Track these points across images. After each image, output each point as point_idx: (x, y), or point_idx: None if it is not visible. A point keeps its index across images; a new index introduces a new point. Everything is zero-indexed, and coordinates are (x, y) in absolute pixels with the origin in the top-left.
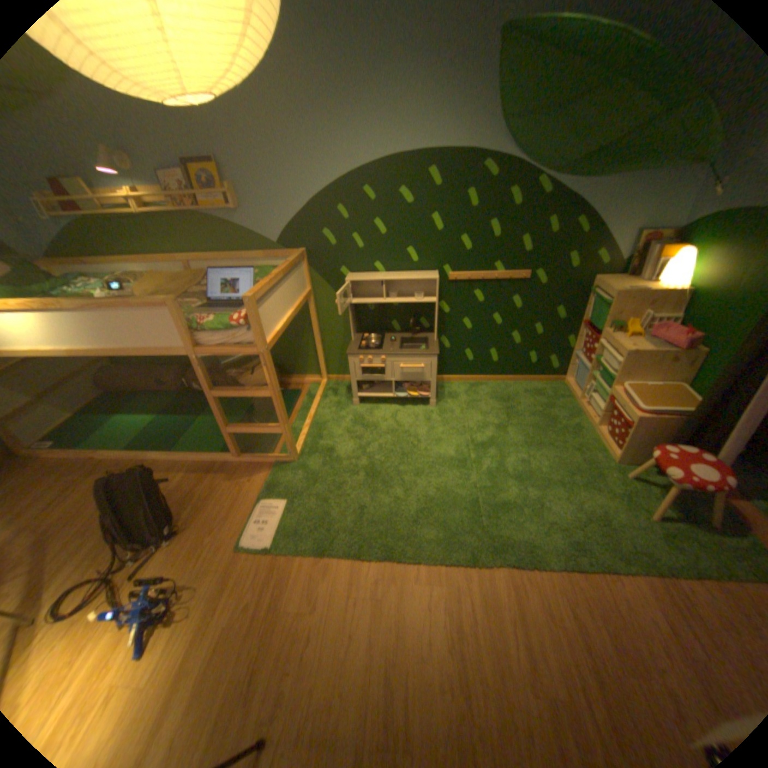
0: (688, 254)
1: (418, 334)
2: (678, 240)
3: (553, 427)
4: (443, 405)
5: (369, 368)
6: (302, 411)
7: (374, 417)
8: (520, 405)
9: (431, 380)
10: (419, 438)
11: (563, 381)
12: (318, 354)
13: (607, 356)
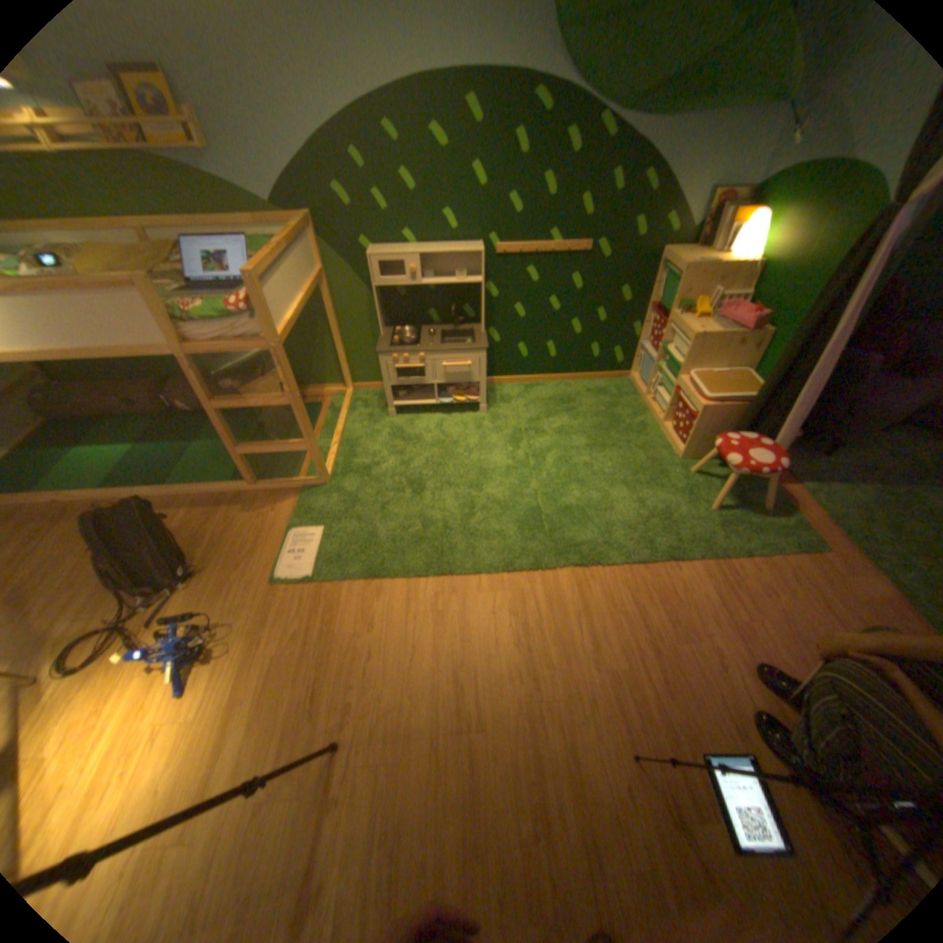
0: (761, 219)
1: (462, 326)
2: (752, 203)
3: (616, 427)
4: (495, 411)
5: (406, 370)
6: (326, 428)
7: (416, 429)
8: (581, 406)
9: (480, 382)
10: (470, 449)
11: (627, 378)
12: (339, 356)
13: (674, 344)
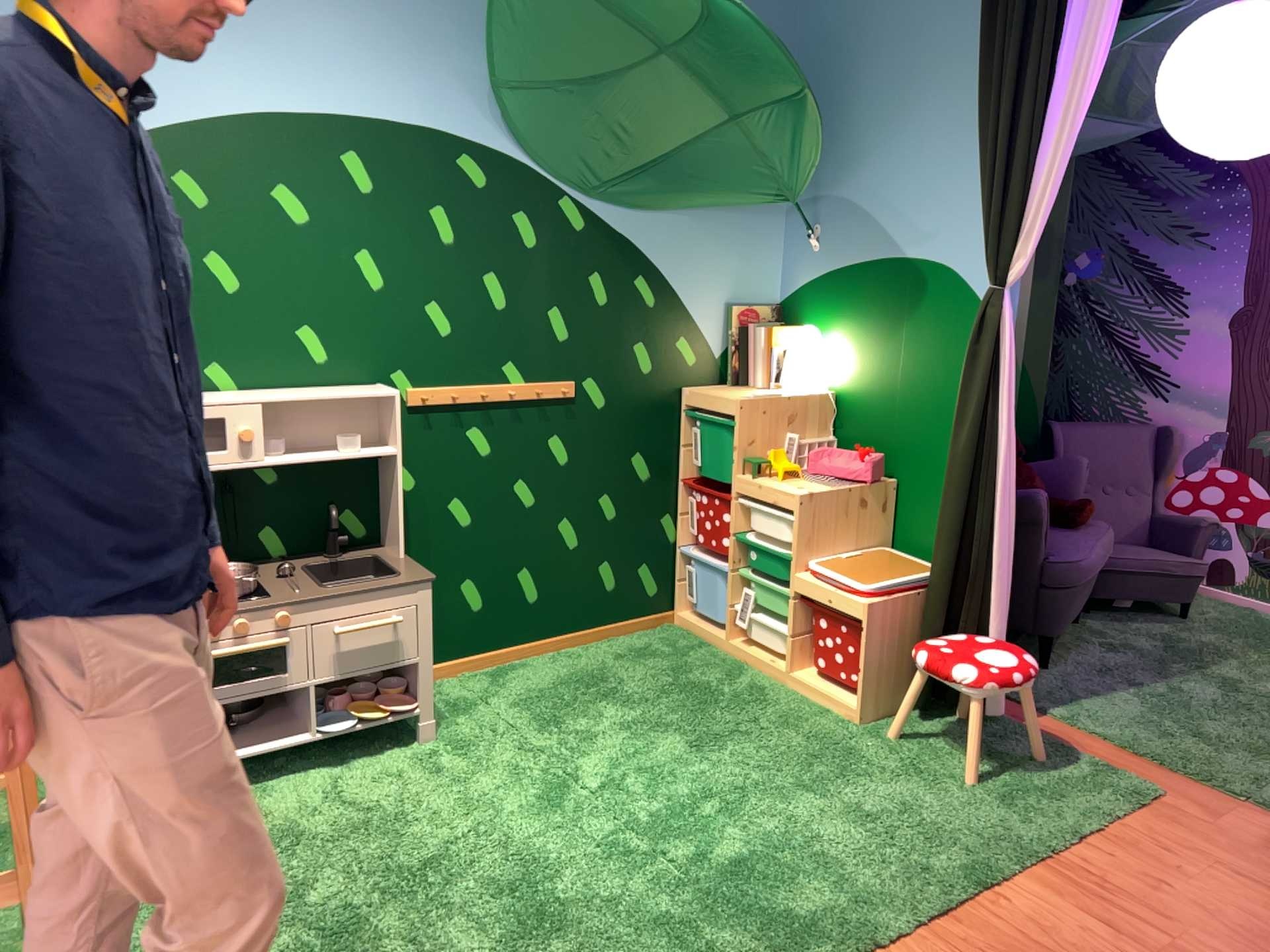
0: (812, 335)
1: (346, 552)
2: (781, 322)
3: (715, 701)
4: (452, 731)
5: (244, 654)
6: None
7: (272, 814)
8: (624, 682)
9: (421, 658)
10: (443, 816)
11: (674, 622)
12: None
13: (753, 532)
